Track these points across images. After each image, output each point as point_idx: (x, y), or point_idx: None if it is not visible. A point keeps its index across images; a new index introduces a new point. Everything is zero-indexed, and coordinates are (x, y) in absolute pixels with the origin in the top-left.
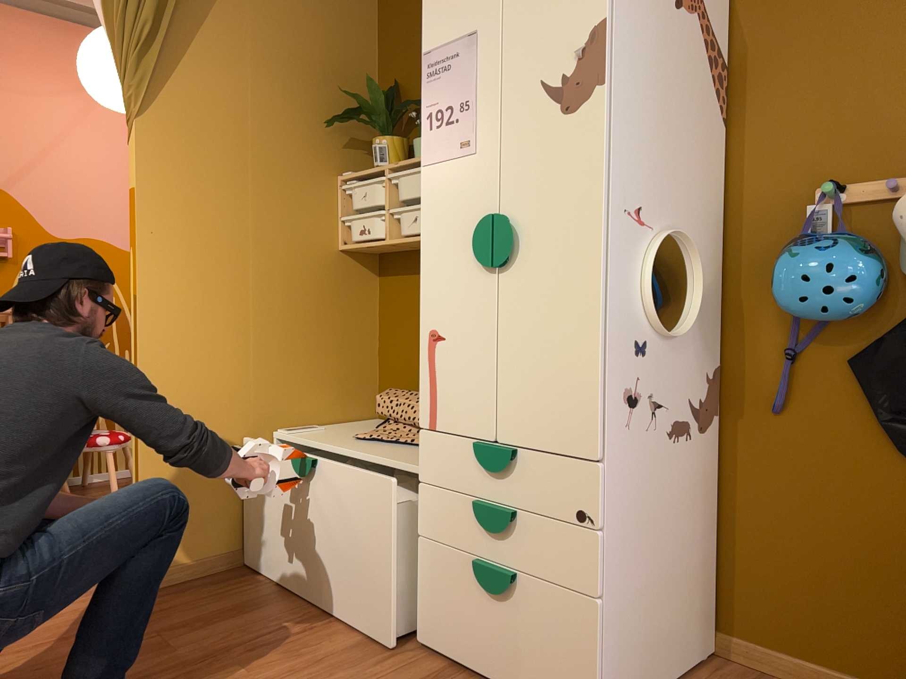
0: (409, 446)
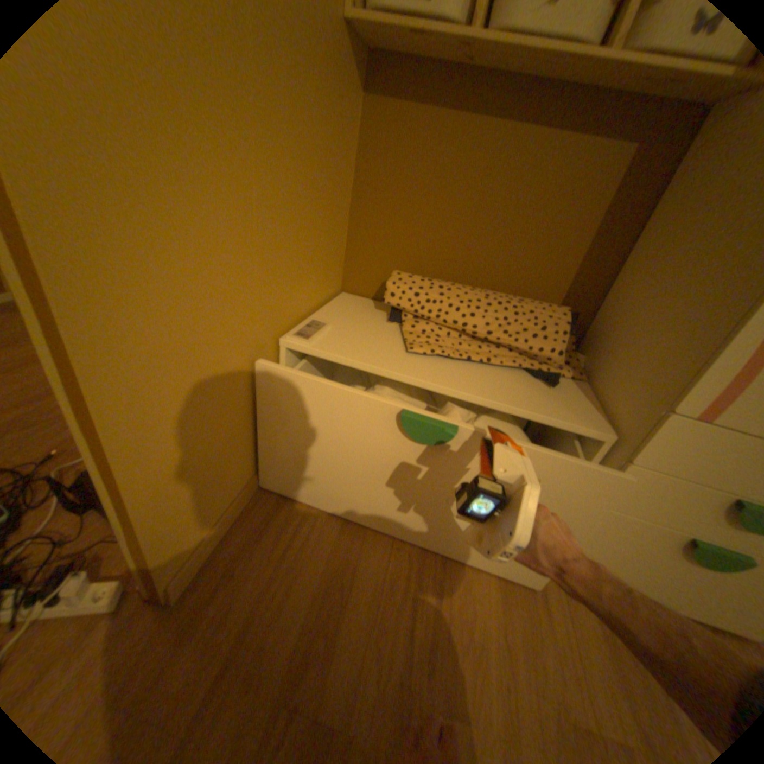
0: (489, 365)
